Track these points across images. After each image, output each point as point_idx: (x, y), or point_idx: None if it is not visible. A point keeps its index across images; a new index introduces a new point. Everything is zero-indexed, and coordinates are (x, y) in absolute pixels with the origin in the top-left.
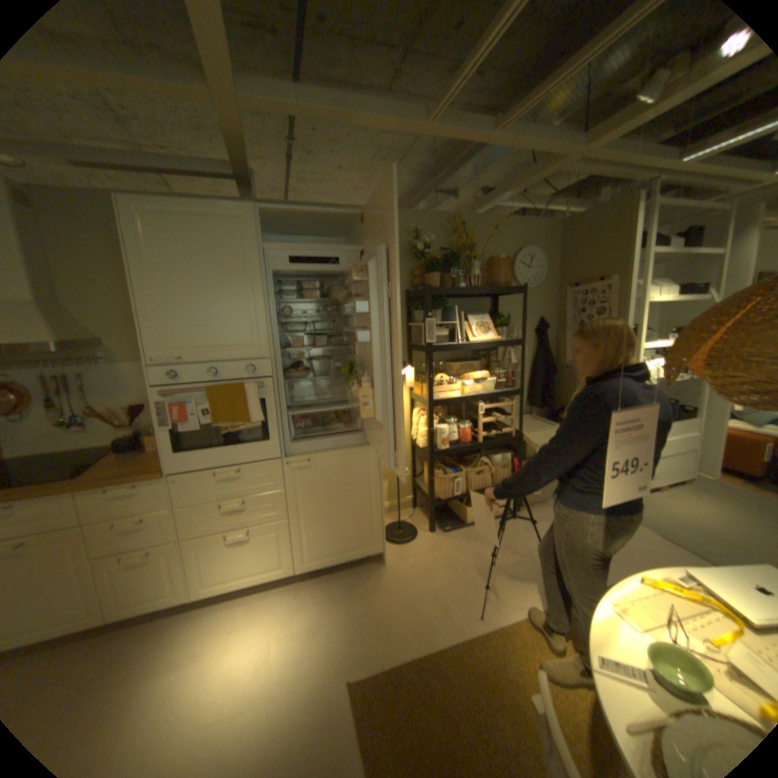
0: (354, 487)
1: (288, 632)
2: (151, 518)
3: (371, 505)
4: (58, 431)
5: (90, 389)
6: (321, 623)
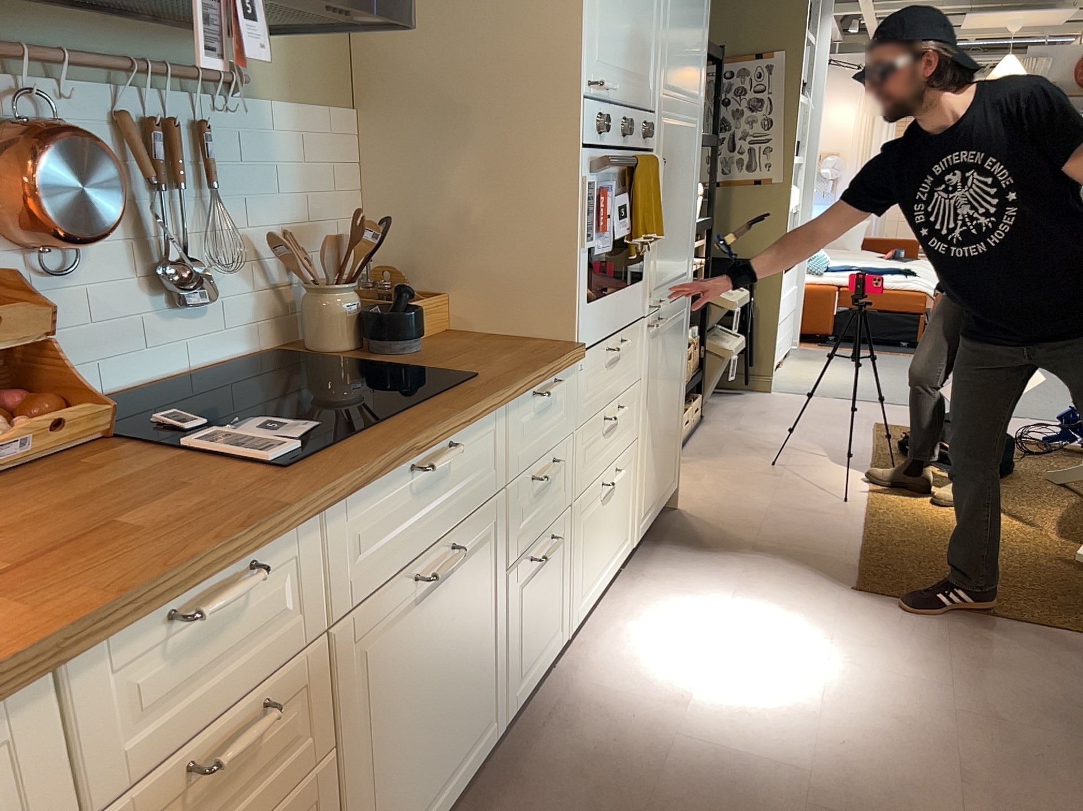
0: (676, 370)
1: (719, 600)
2: (560, 452)
3: (680, 401)
4: (149, 308)
5: (219, 173)
6: (732, 576)
